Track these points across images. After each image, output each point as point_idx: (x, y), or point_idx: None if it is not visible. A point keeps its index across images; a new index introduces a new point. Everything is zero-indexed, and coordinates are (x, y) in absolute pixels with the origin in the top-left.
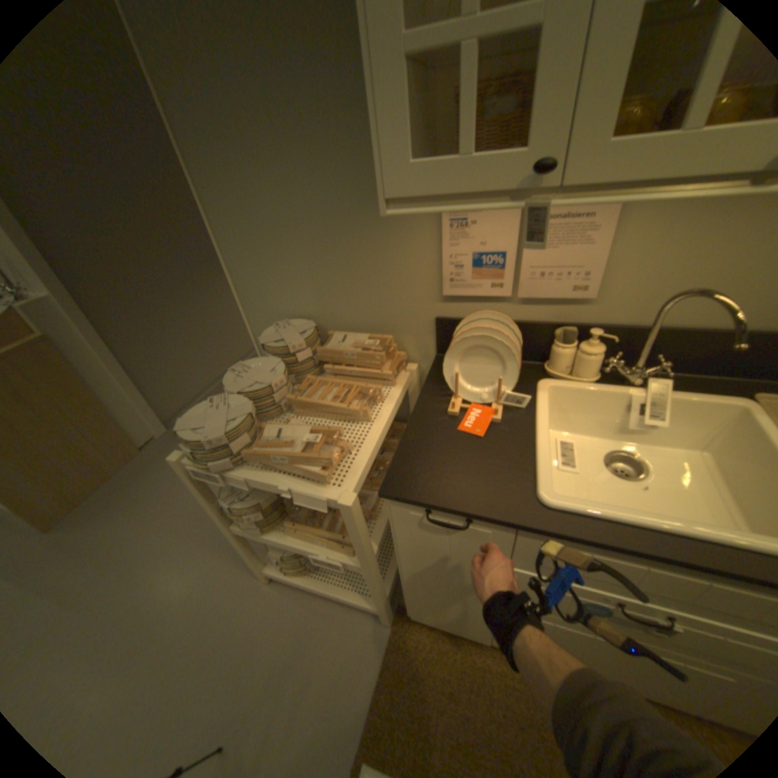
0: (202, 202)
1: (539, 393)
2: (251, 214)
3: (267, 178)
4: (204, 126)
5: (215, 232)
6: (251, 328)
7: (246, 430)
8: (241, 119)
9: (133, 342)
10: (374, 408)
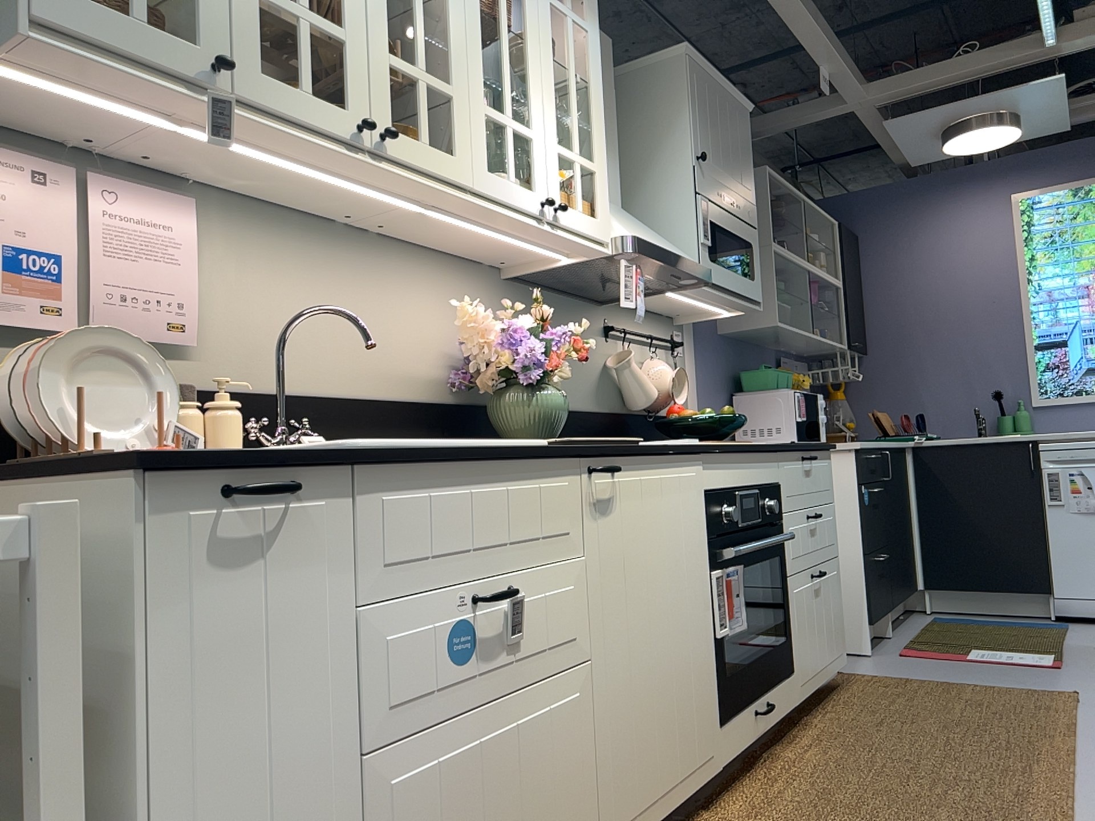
0: None
1: None
2: None
3: None
4: None
5: None
6: None
7: None
8: None
9: None
10: None
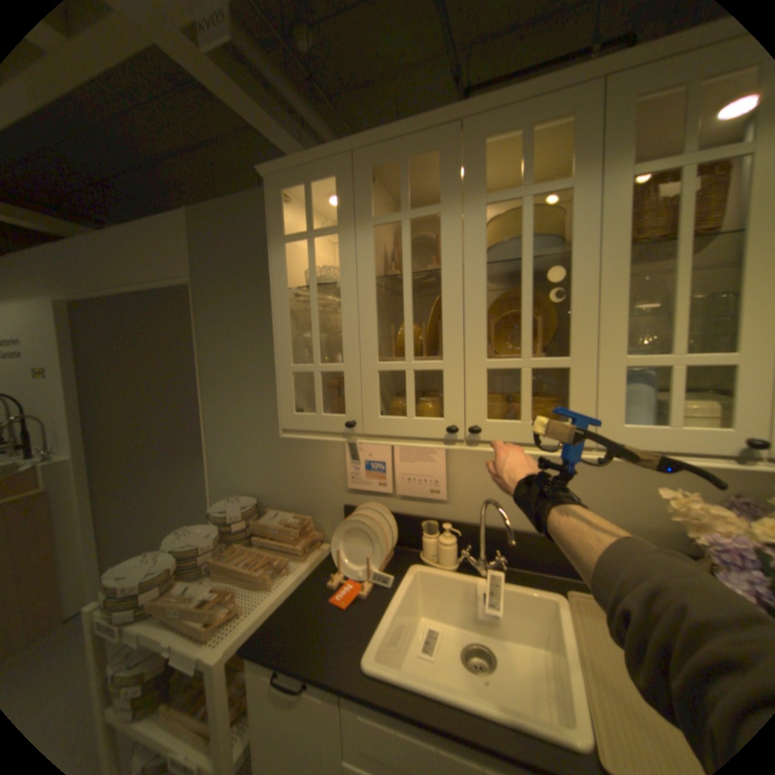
0: (203, 410)
1: (405, 575)
2: (231, 421)
3: (246, 402)
4: (217, 372)
5: (205, 429)
6: (209, 500)
7: (159, 585)
8: (238, 372)
9: (114, 505)
10: (275, 578)
